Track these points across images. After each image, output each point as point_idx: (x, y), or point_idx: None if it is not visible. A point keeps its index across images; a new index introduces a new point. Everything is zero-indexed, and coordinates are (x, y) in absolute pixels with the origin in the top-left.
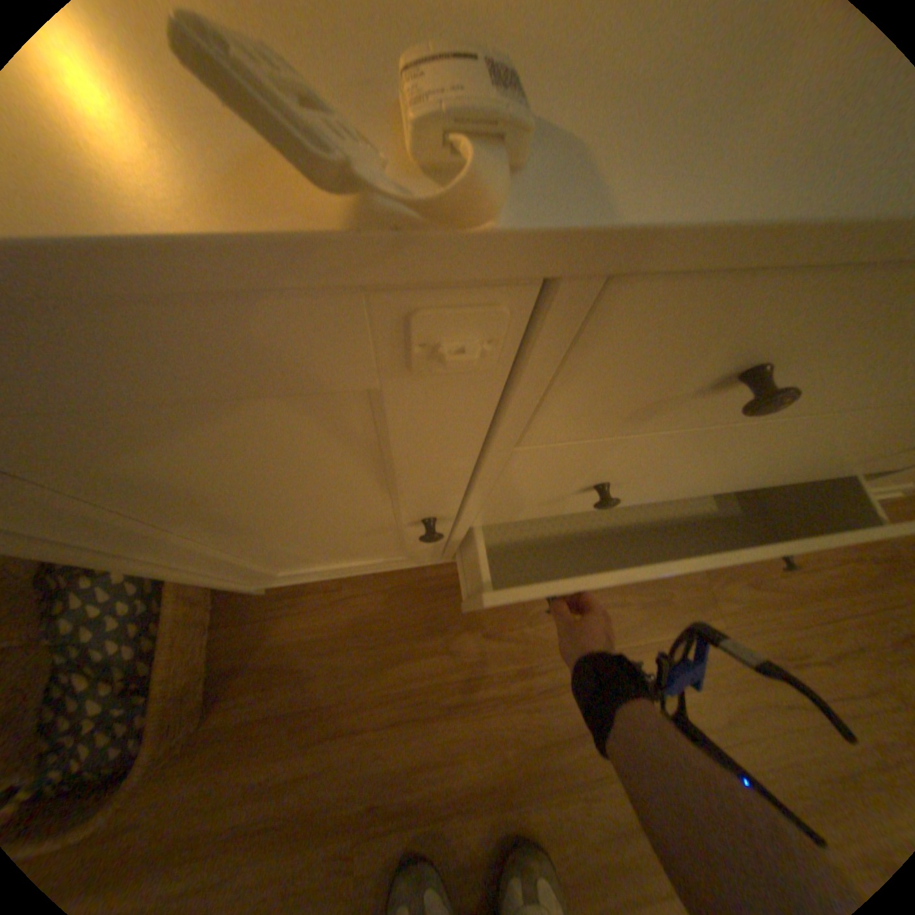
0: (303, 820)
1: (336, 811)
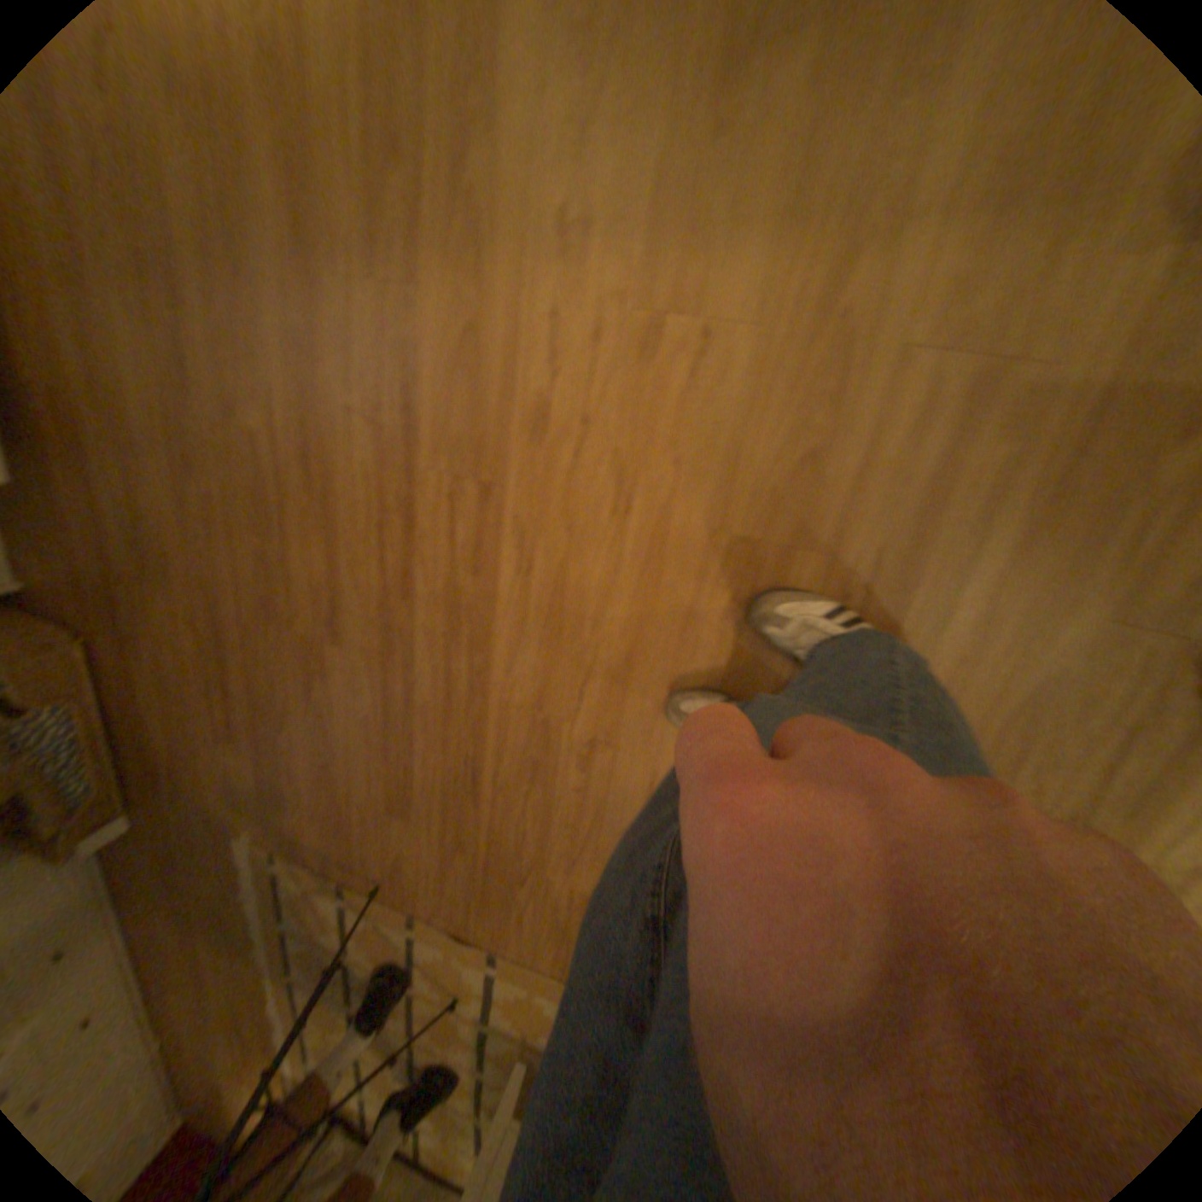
0: (96, 590)
1: (92, 572)
